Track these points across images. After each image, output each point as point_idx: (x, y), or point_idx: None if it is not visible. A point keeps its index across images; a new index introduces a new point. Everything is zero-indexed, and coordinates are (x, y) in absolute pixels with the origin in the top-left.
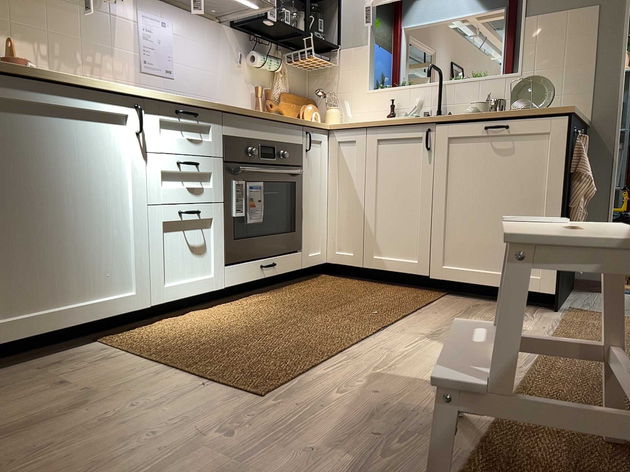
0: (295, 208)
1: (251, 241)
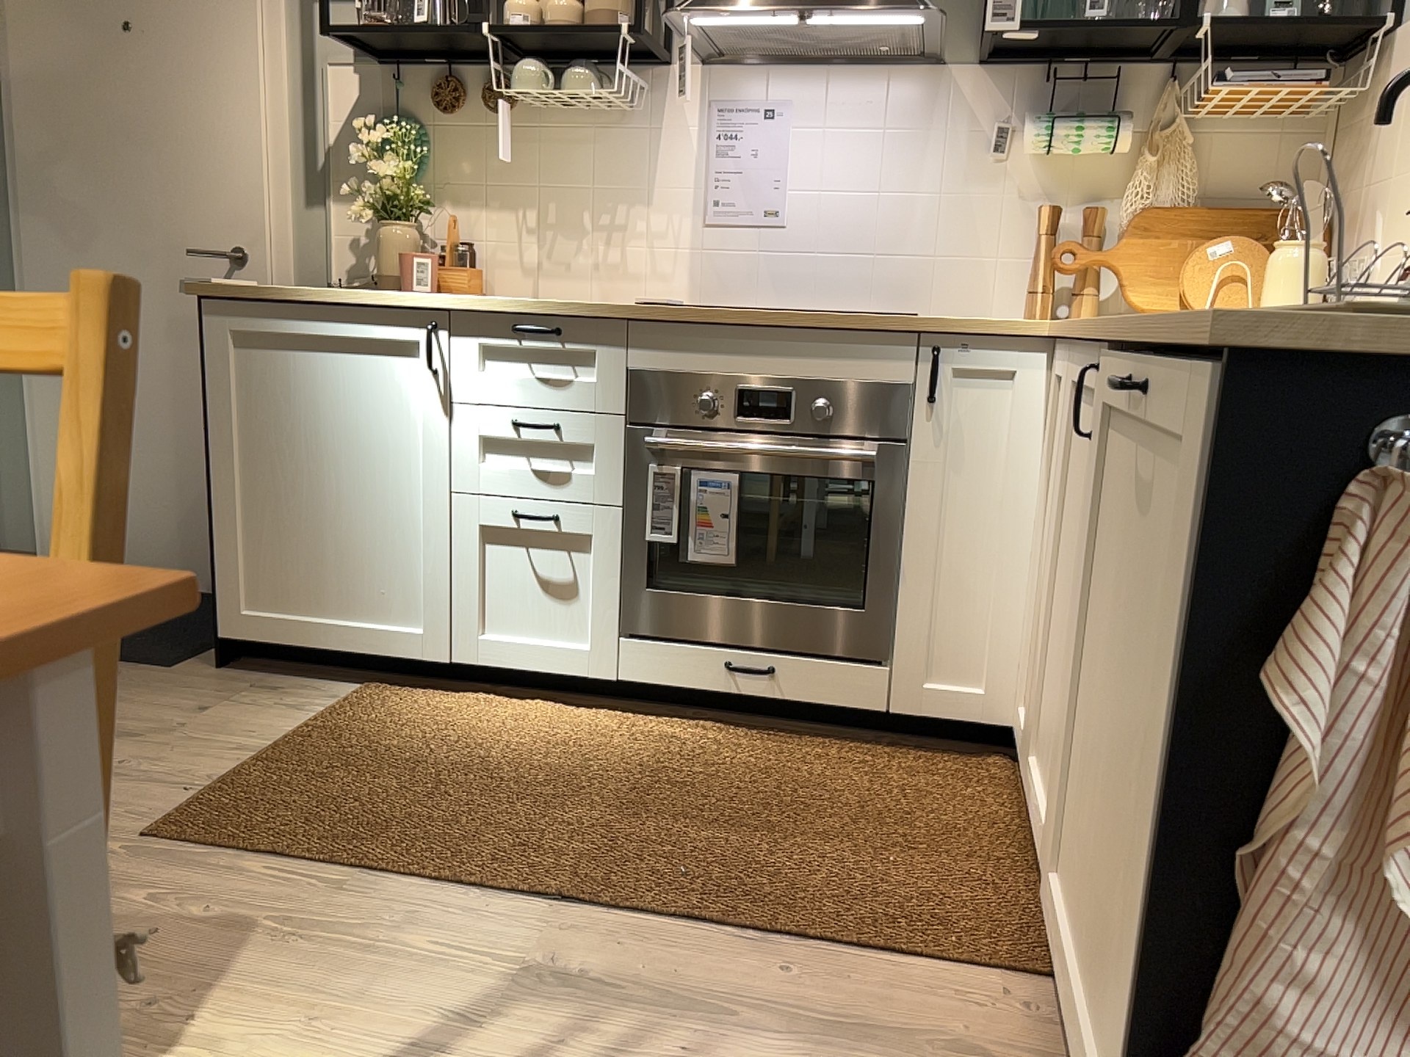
0: (878, 554)
1: (703, 605)
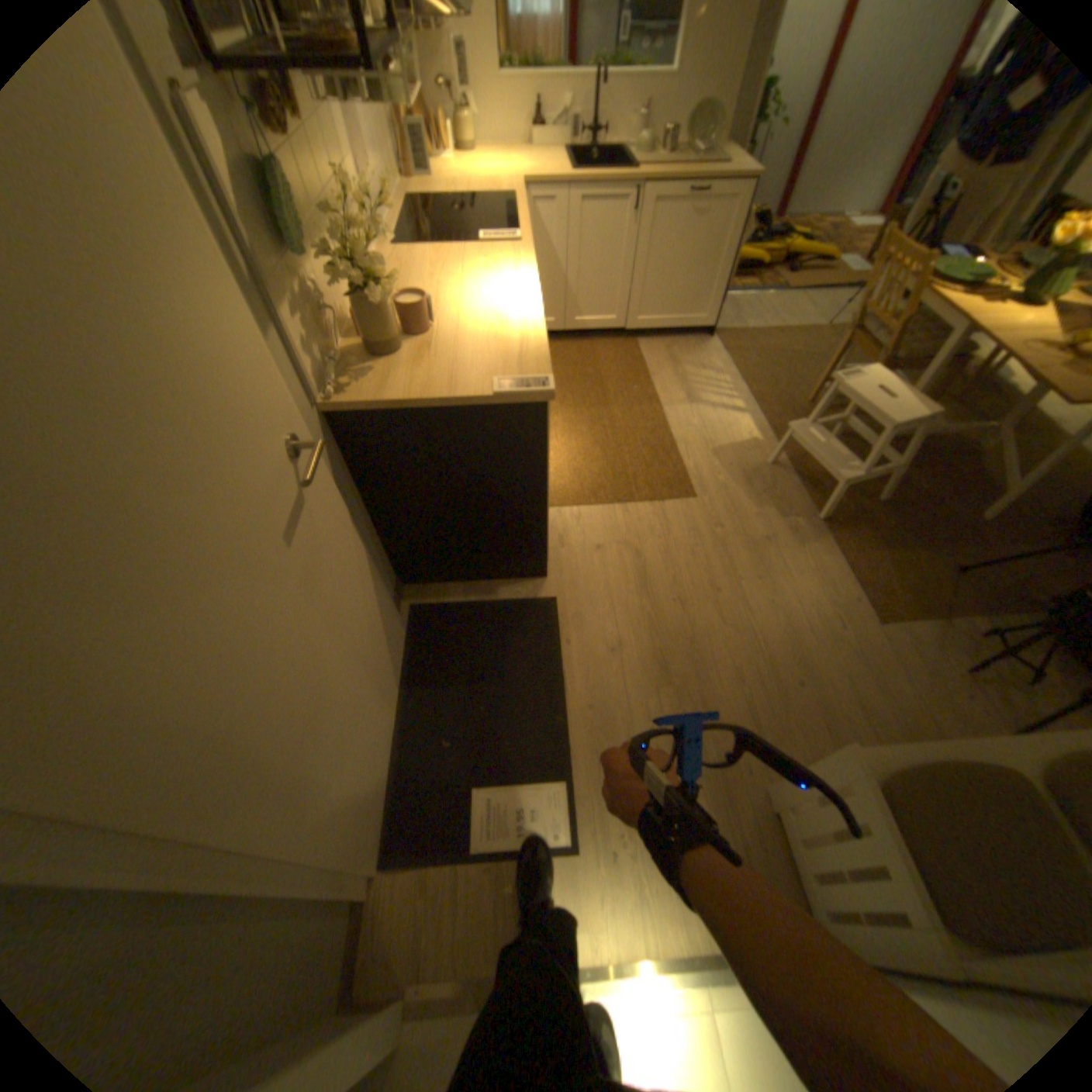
0: None
1: None
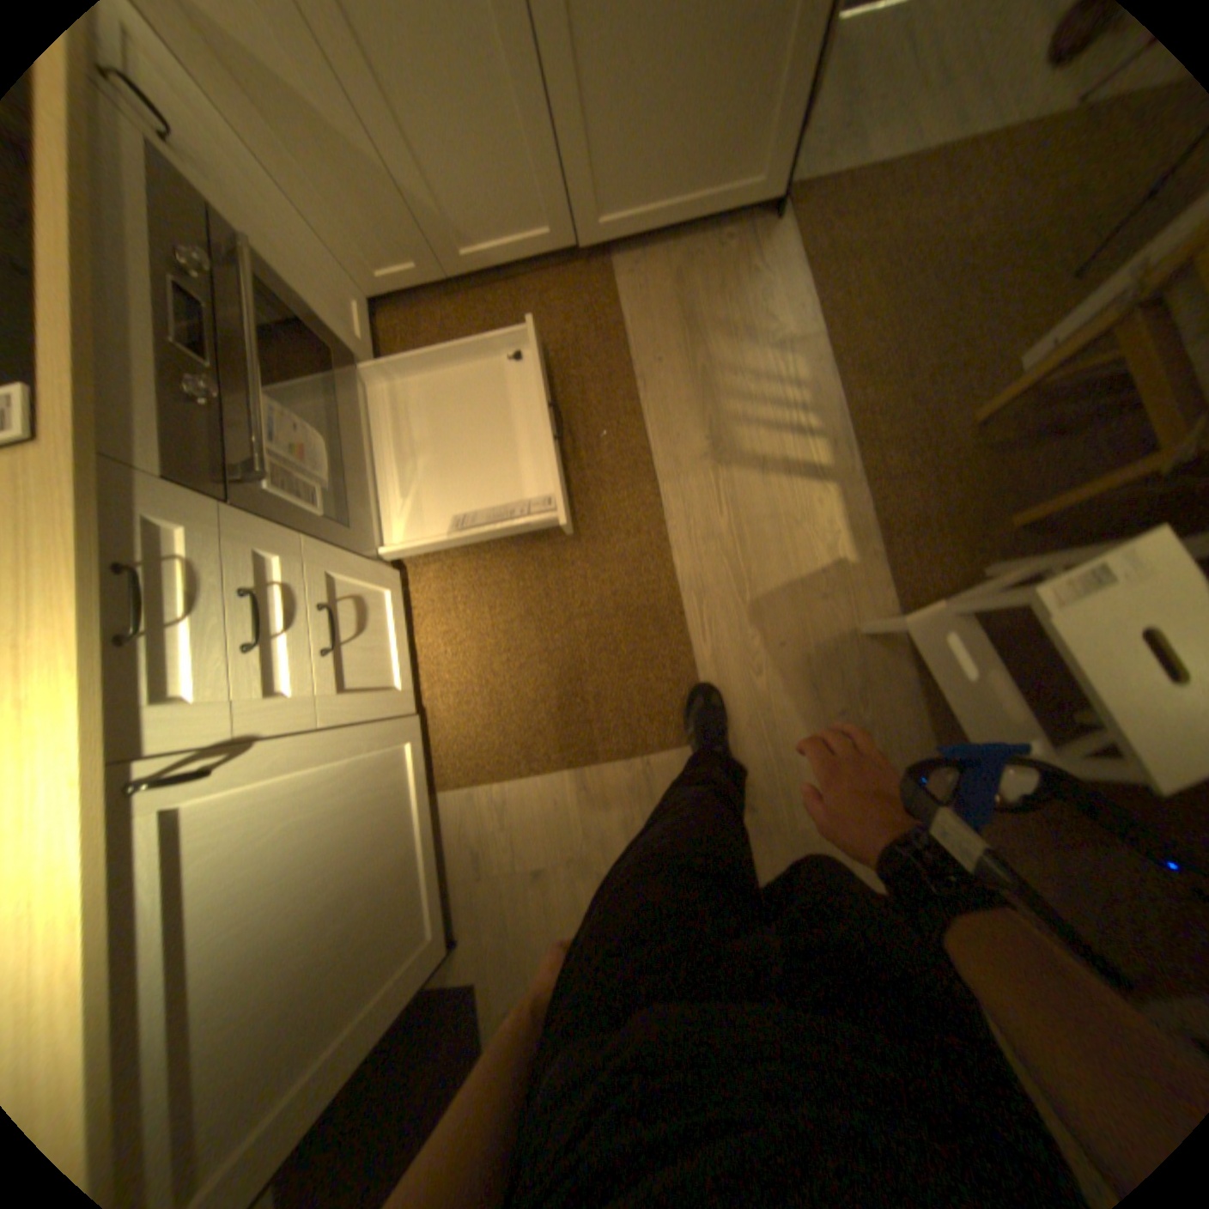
0: (291, 311)
1: (347, 482)
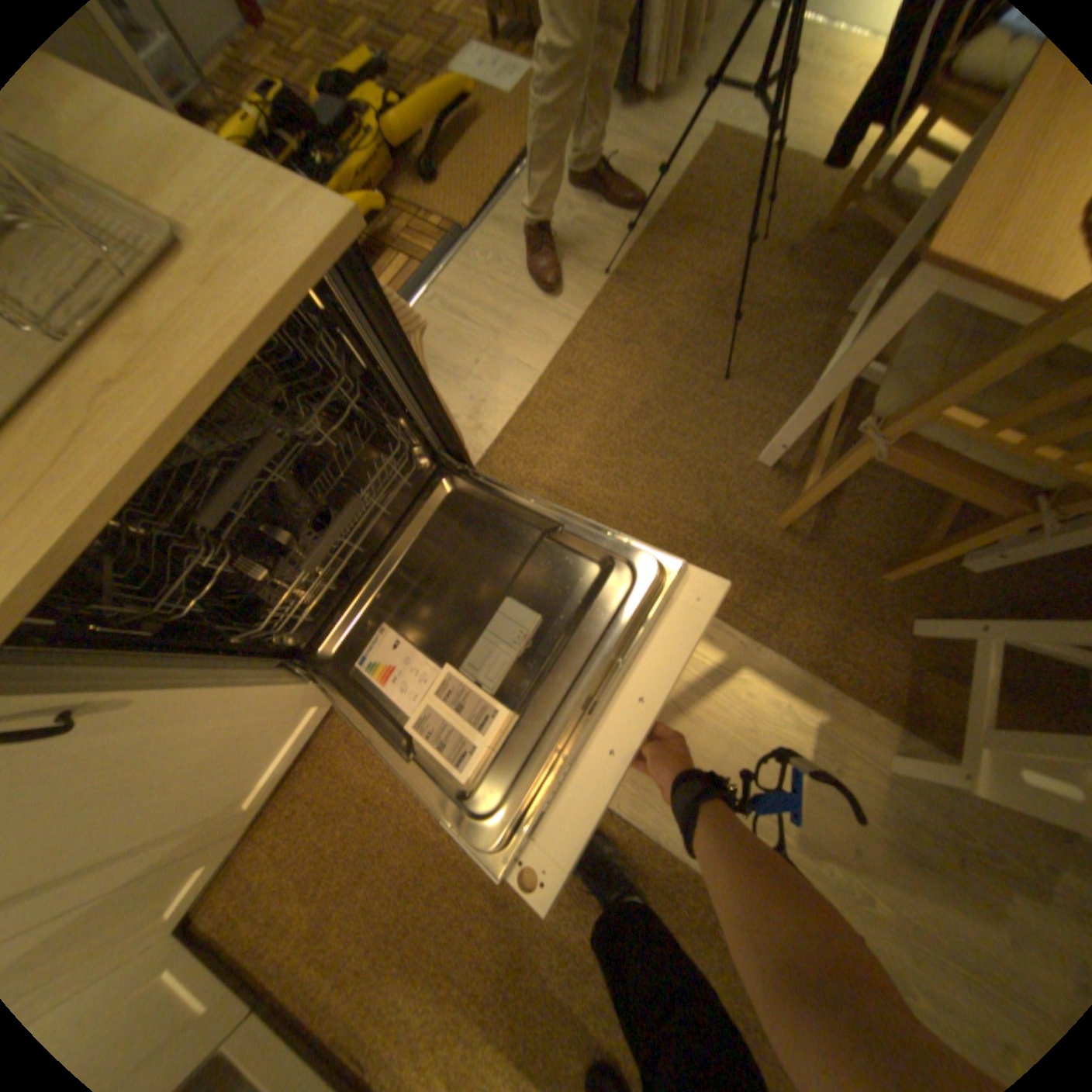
0: None
1: None
